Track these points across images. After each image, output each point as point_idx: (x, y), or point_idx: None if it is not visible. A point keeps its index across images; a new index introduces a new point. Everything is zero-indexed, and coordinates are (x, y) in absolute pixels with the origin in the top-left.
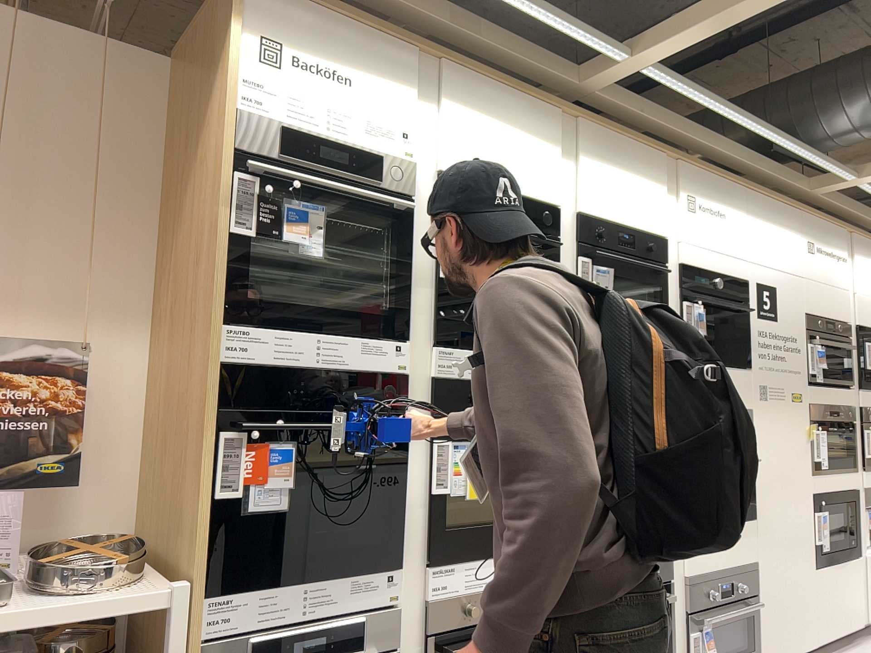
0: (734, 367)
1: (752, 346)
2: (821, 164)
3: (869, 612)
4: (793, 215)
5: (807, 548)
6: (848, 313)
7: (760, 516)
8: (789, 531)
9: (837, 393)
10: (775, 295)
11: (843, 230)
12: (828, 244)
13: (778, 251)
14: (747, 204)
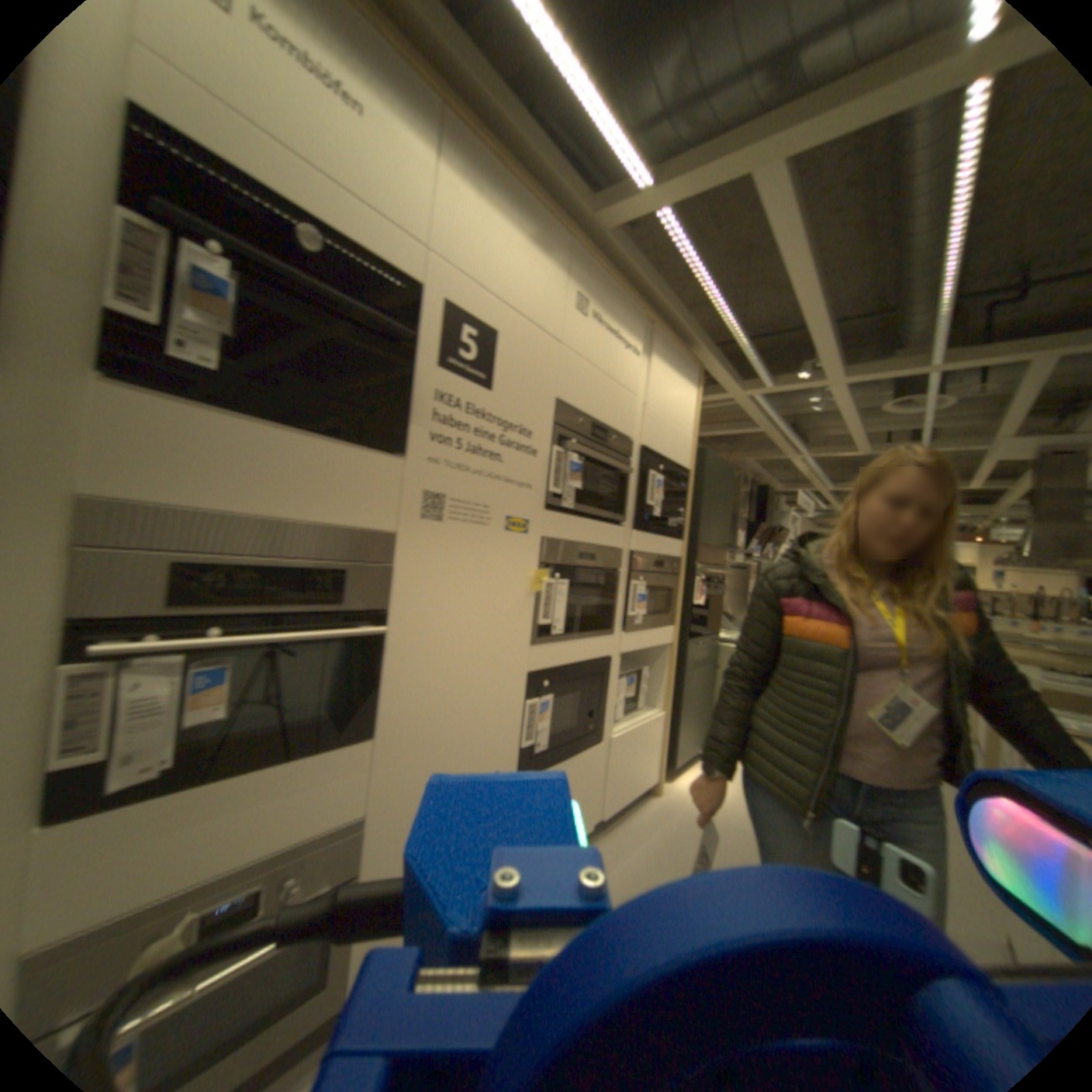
0: (358, 442)
1: (419, 414)
2: (596, 112)
3: (605, 807)
4: (561, 234)
5: (504, 758)
6: (633, 424)
7: (391, 731)
8: (467, 742)
9: (598, 528)
10: (498, 344)
11: (646, 312)
12: (619, 318)
13: (518, 274)
14: (448, 139)
